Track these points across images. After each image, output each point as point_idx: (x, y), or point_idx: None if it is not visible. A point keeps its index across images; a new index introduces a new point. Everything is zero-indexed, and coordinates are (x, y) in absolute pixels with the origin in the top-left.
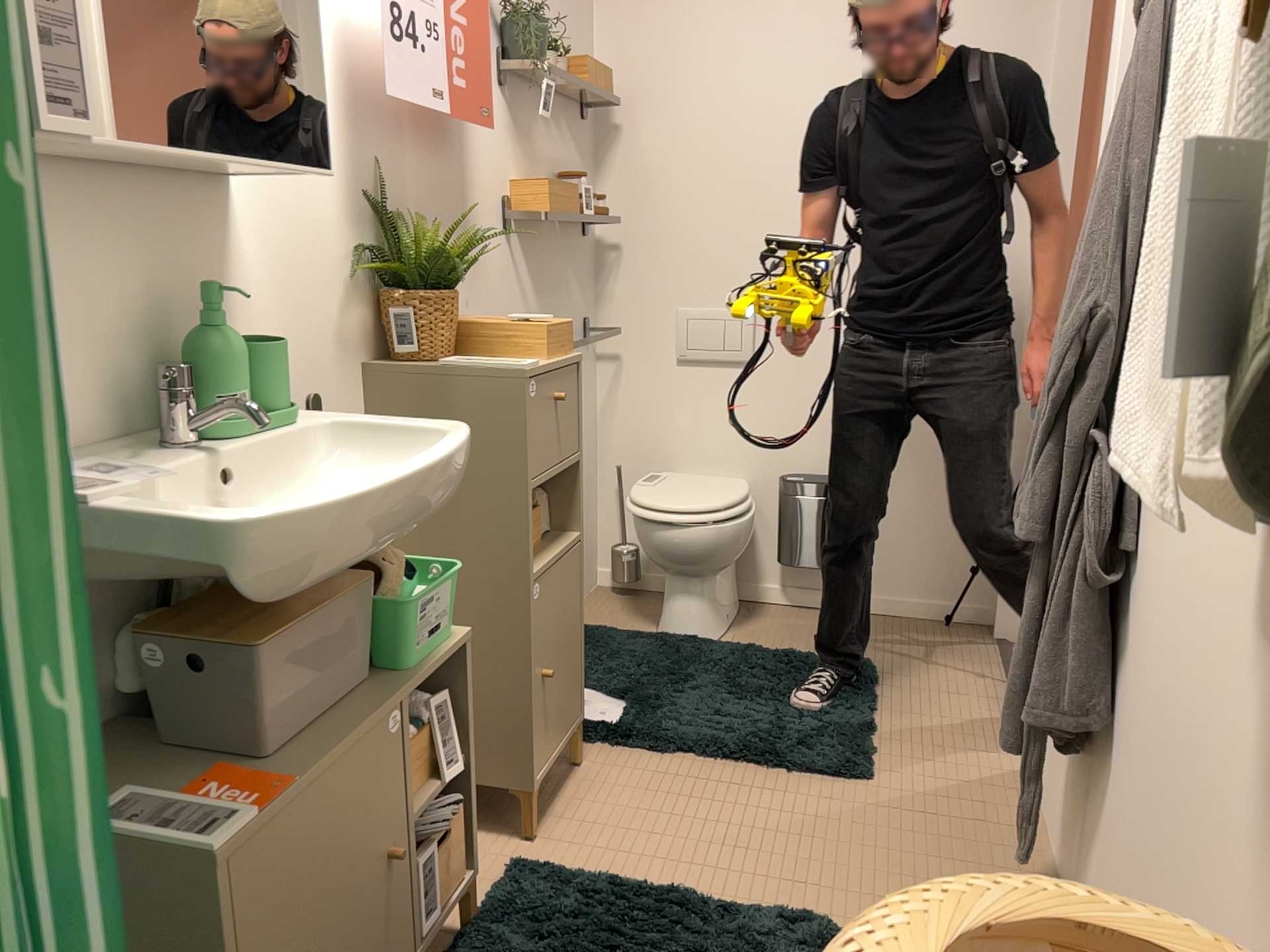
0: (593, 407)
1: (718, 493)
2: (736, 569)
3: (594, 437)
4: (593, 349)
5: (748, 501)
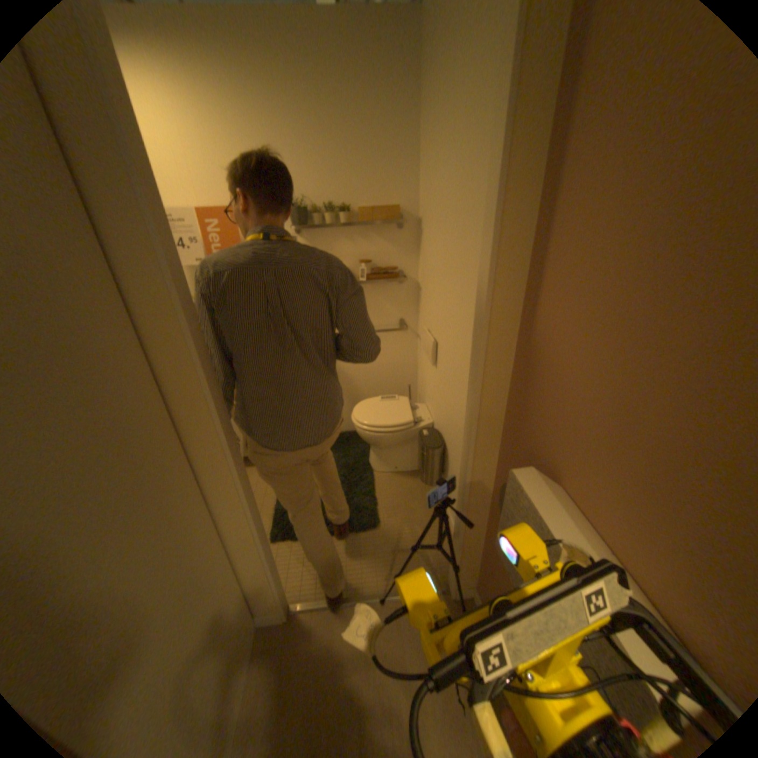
0: (411, 357)
1: (382, 417)
2: (416, 454)
3: (411, 369)
4: (411, 333)
5: (383, 428)
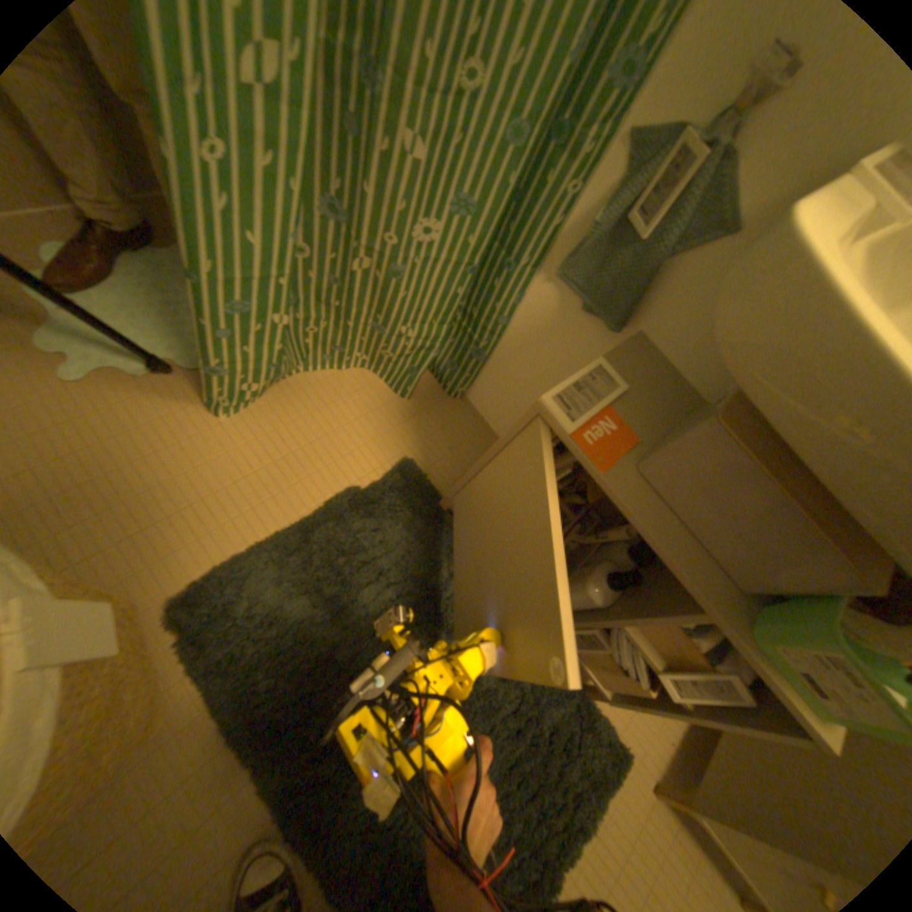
0: None
1: None
2: None
3: None
4: None
5: None
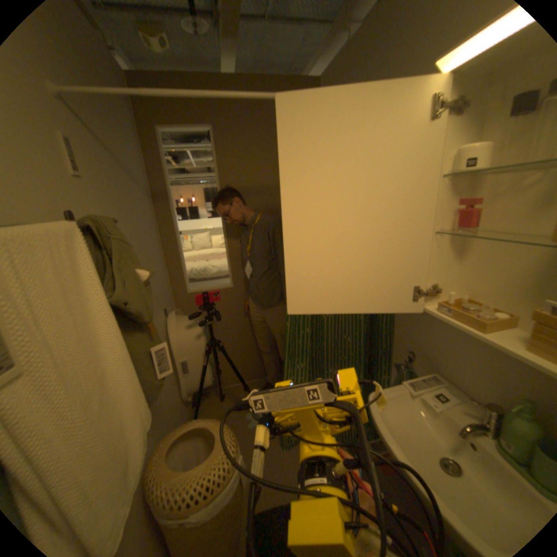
0: None
1: None
2: None
3: None
4: None
5: None
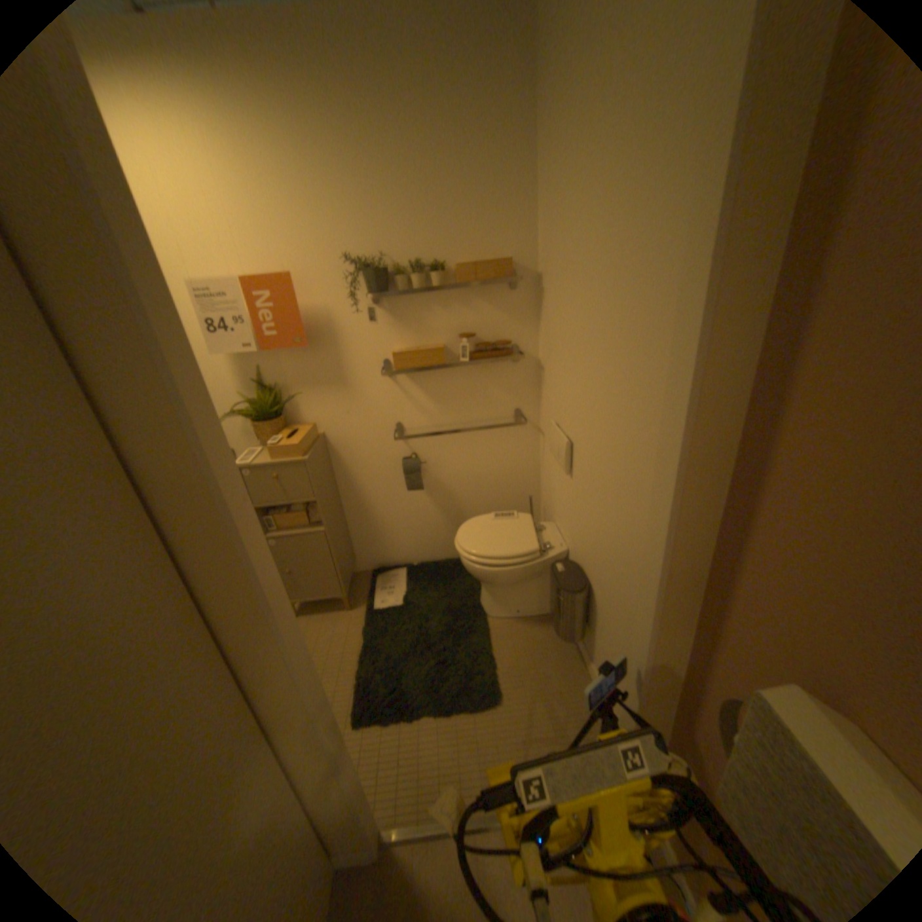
0: (531, 459)
1: (498, 545)
2: (546, 592)
3: (531, 474)
4: (531, 426)
5: (501, 561)
